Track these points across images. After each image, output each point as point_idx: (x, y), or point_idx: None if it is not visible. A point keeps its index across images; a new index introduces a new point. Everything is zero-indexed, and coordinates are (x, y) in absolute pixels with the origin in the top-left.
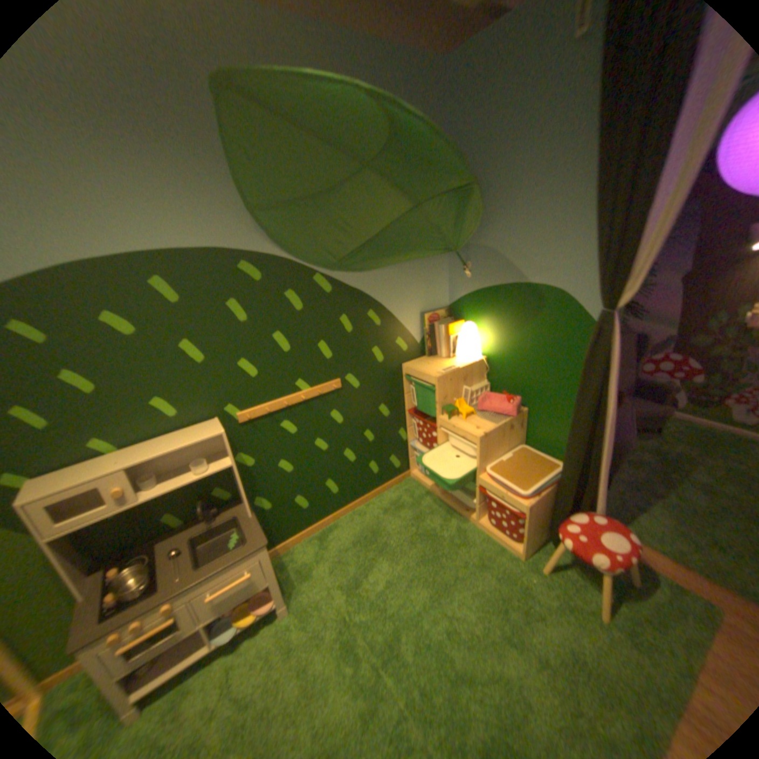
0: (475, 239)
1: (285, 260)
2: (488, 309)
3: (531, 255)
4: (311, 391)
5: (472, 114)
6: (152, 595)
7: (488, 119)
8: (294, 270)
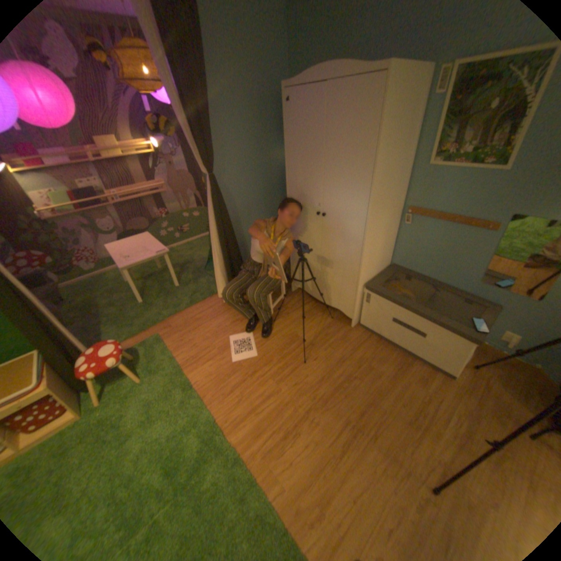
0: None
1: None
2: None
3: None
4: None
5: None
6: None
7: None
8: None
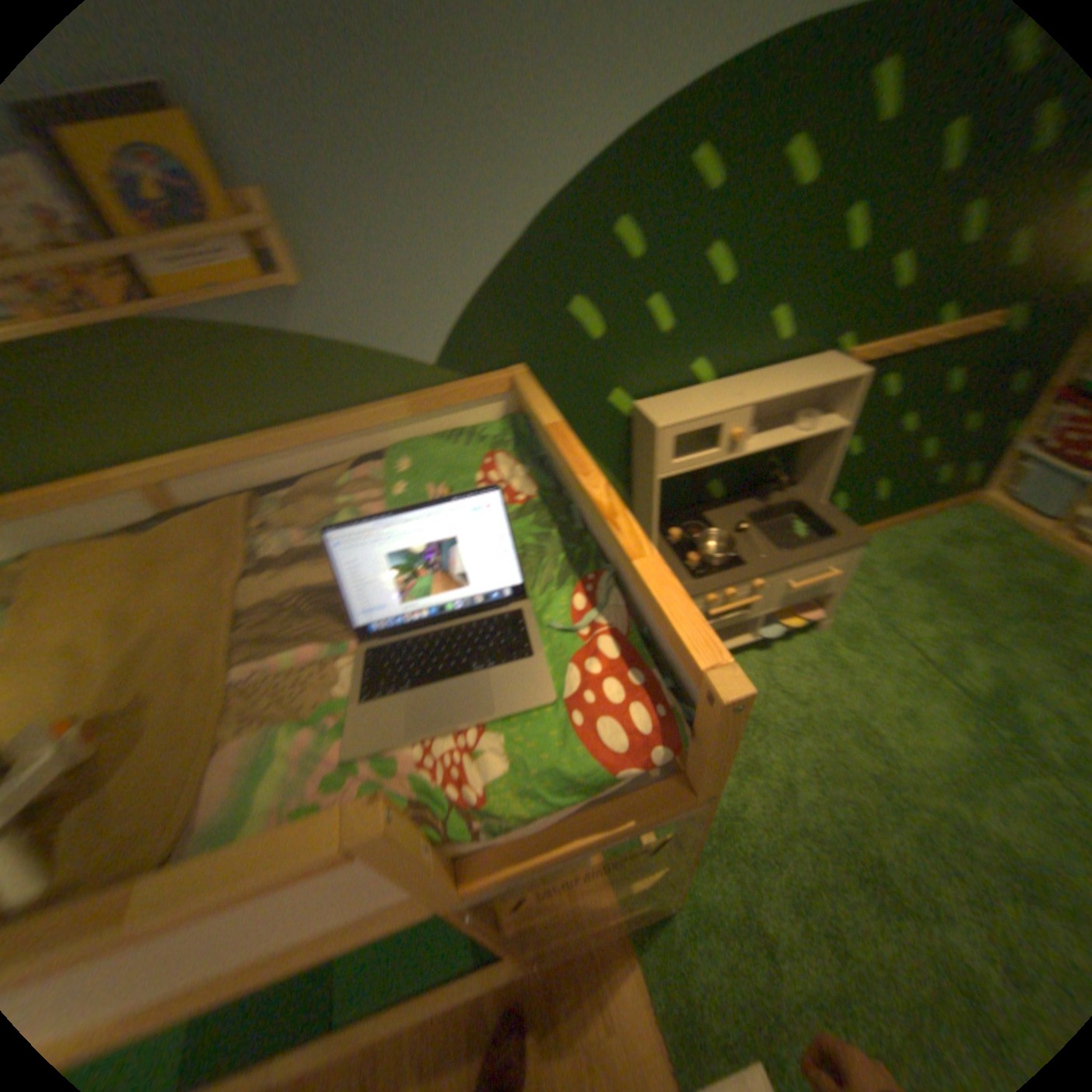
0: None
1: None
2: None
3: None
4: (958, 327)
5: None
6: (740, 567)
7: None
8: None
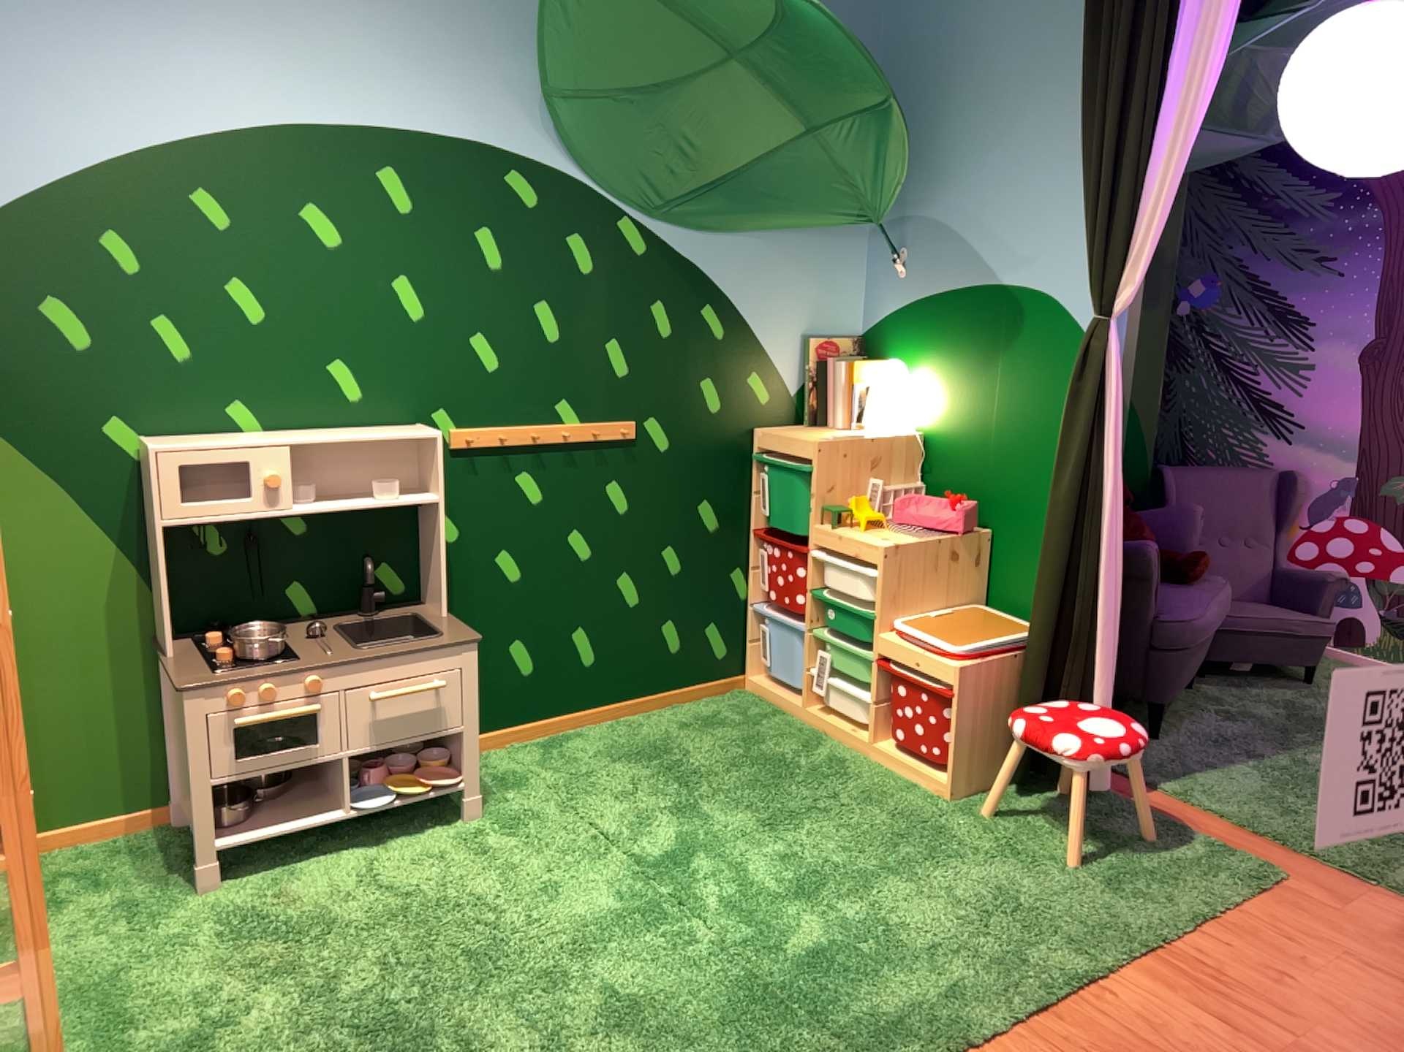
0: (918, 207)
1: (579, 182)
2: (933, 337)
3: (1004, 236)
4: (580, 426)
5: (924, 1)
6: (289, 661)
7: (949, 12)
8: (590, 202)
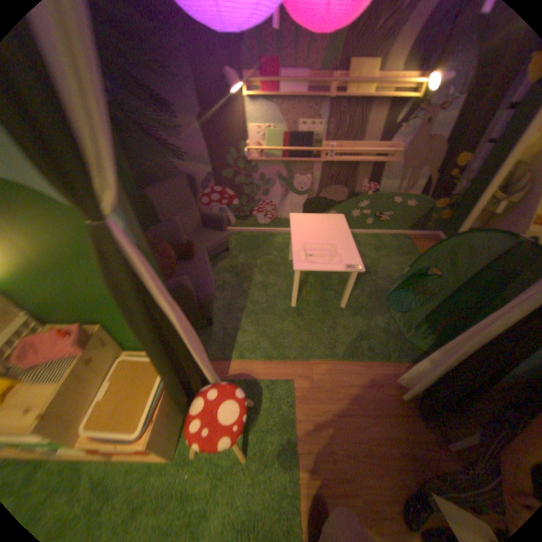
0: None
1: None
2: None
3: None
4: None
5: None
6: None
7: None
8: None
